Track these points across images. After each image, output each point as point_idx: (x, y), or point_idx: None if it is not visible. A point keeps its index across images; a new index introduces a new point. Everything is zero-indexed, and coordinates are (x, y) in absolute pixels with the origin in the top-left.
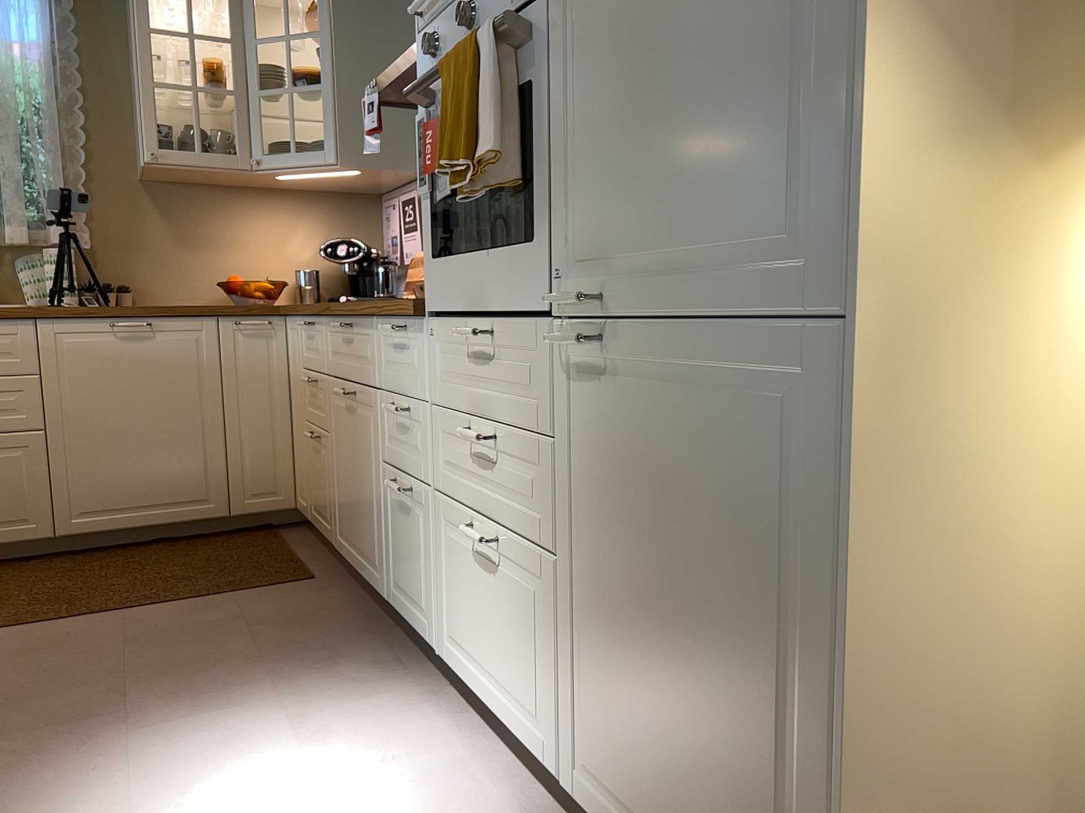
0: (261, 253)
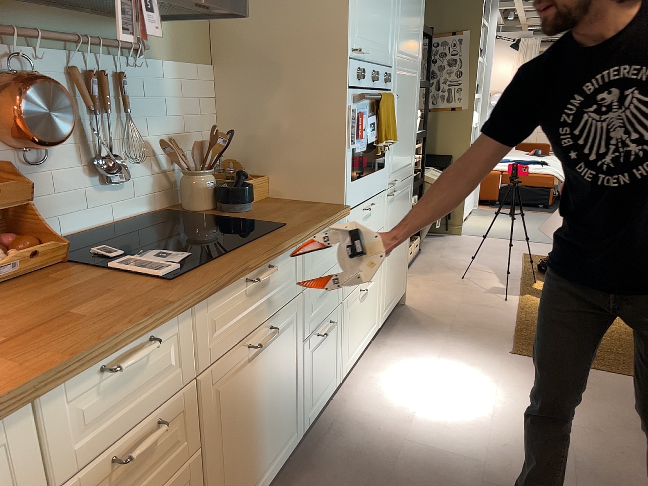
0: None
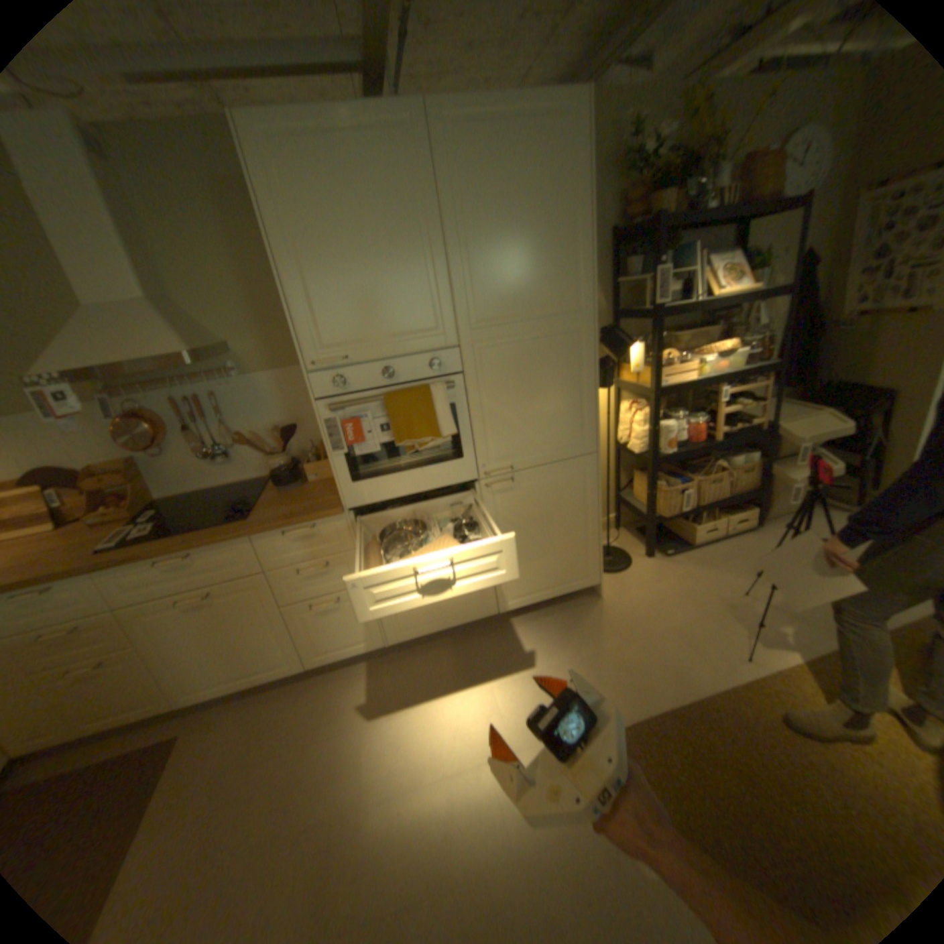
0: None
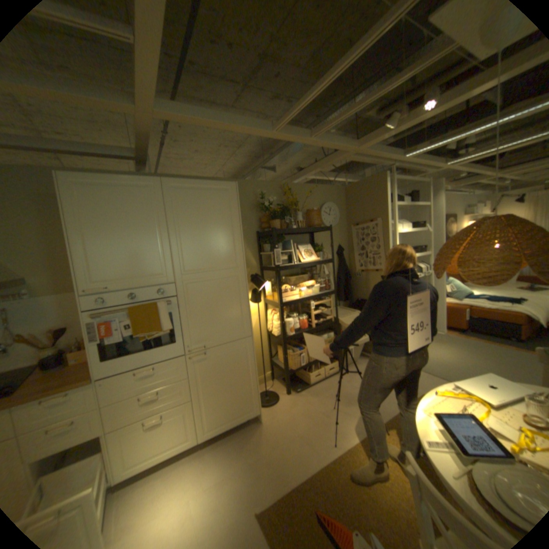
0: None
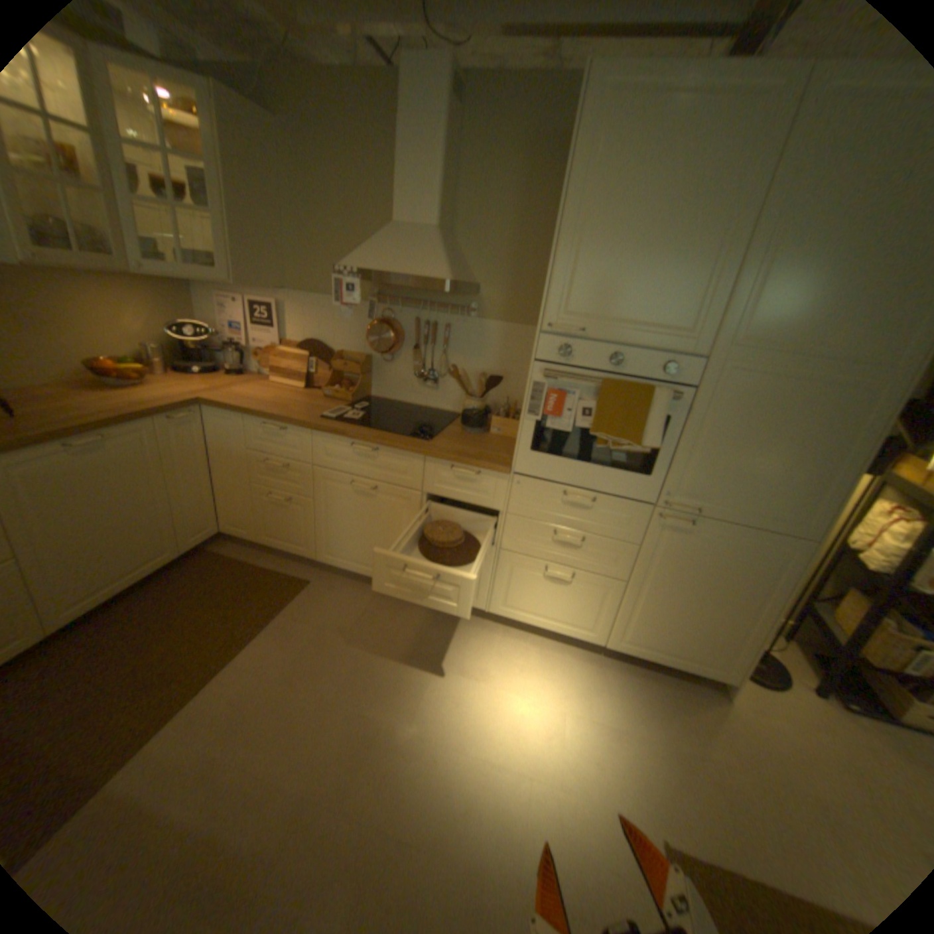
0: (100, 332)
